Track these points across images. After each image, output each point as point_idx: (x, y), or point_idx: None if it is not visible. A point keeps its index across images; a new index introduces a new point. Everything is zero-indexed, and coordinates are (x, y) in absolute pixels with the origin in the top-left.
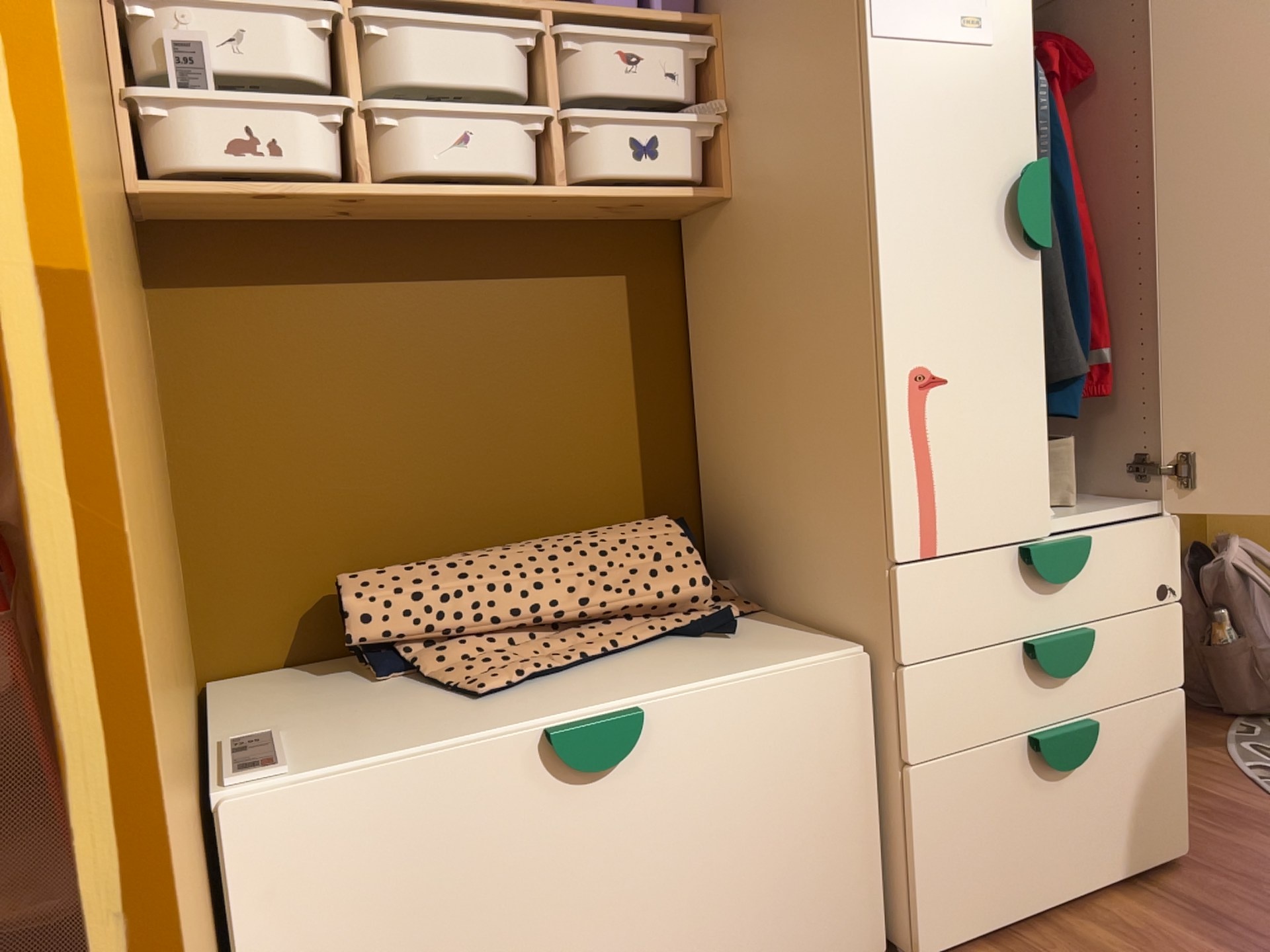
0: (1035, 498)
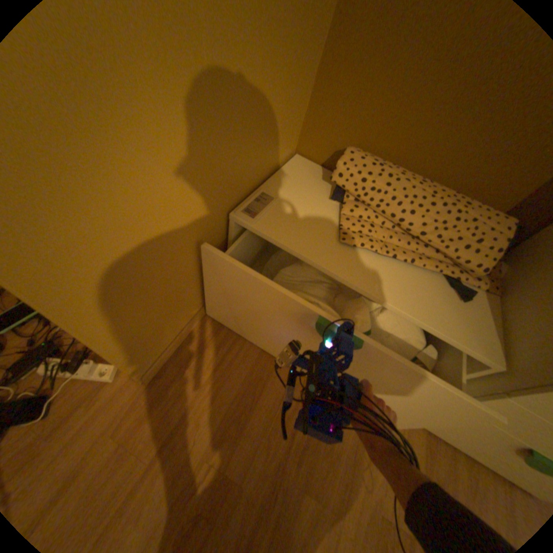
0: None
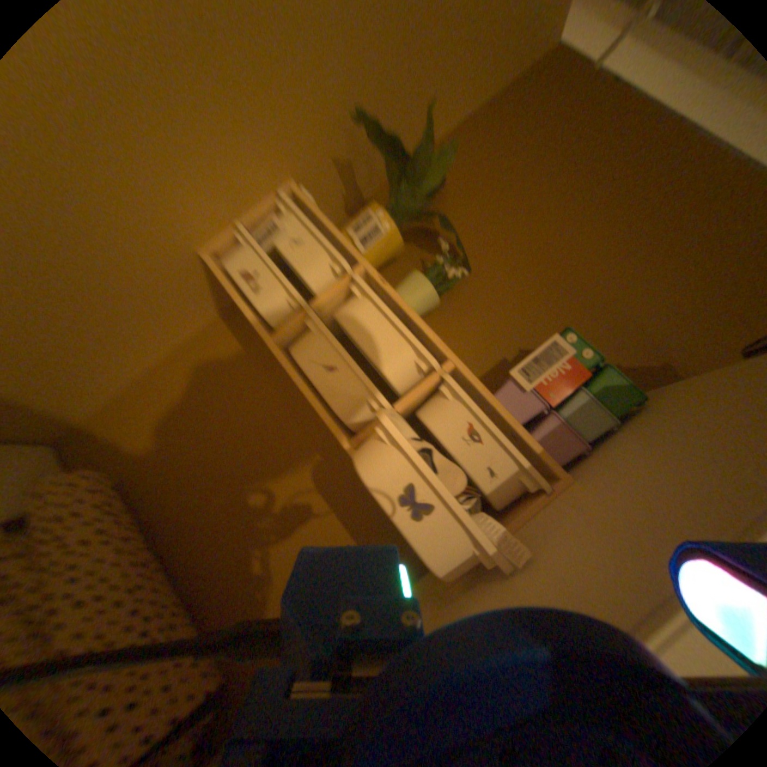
0: None
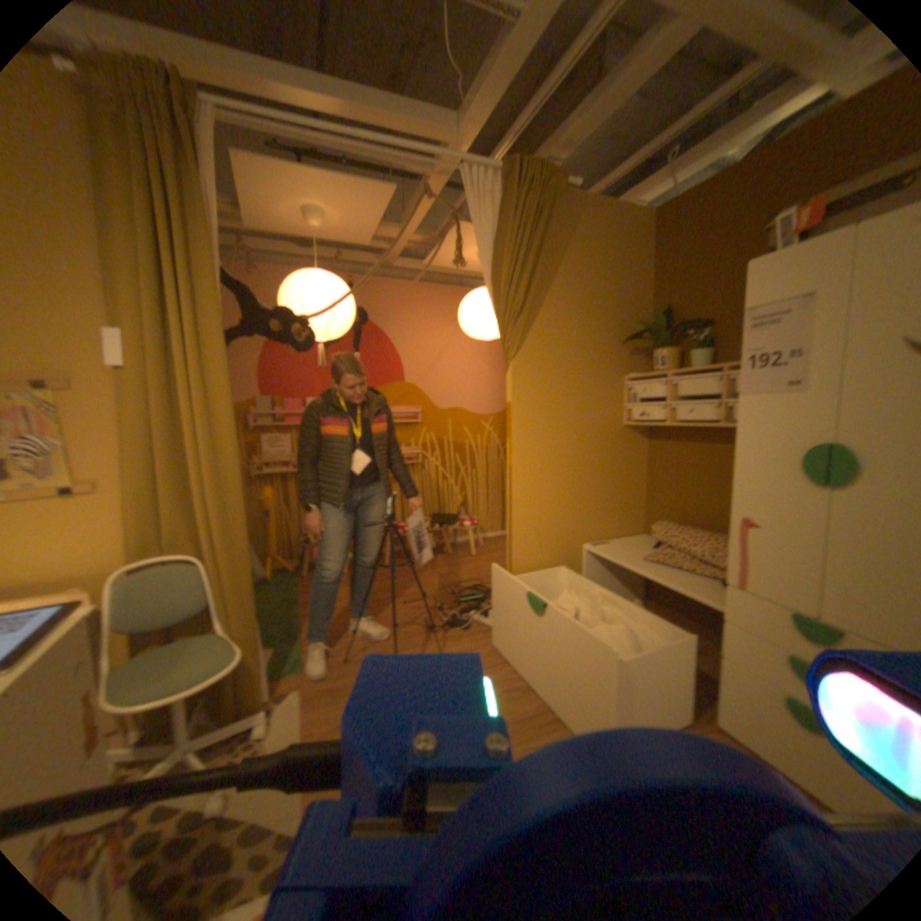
0: (804, 595)
